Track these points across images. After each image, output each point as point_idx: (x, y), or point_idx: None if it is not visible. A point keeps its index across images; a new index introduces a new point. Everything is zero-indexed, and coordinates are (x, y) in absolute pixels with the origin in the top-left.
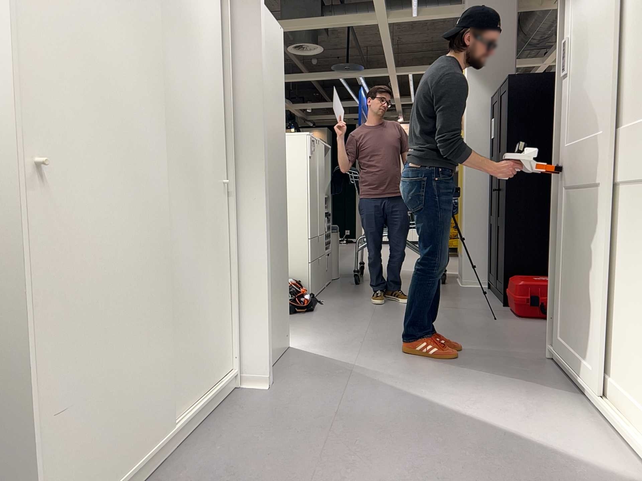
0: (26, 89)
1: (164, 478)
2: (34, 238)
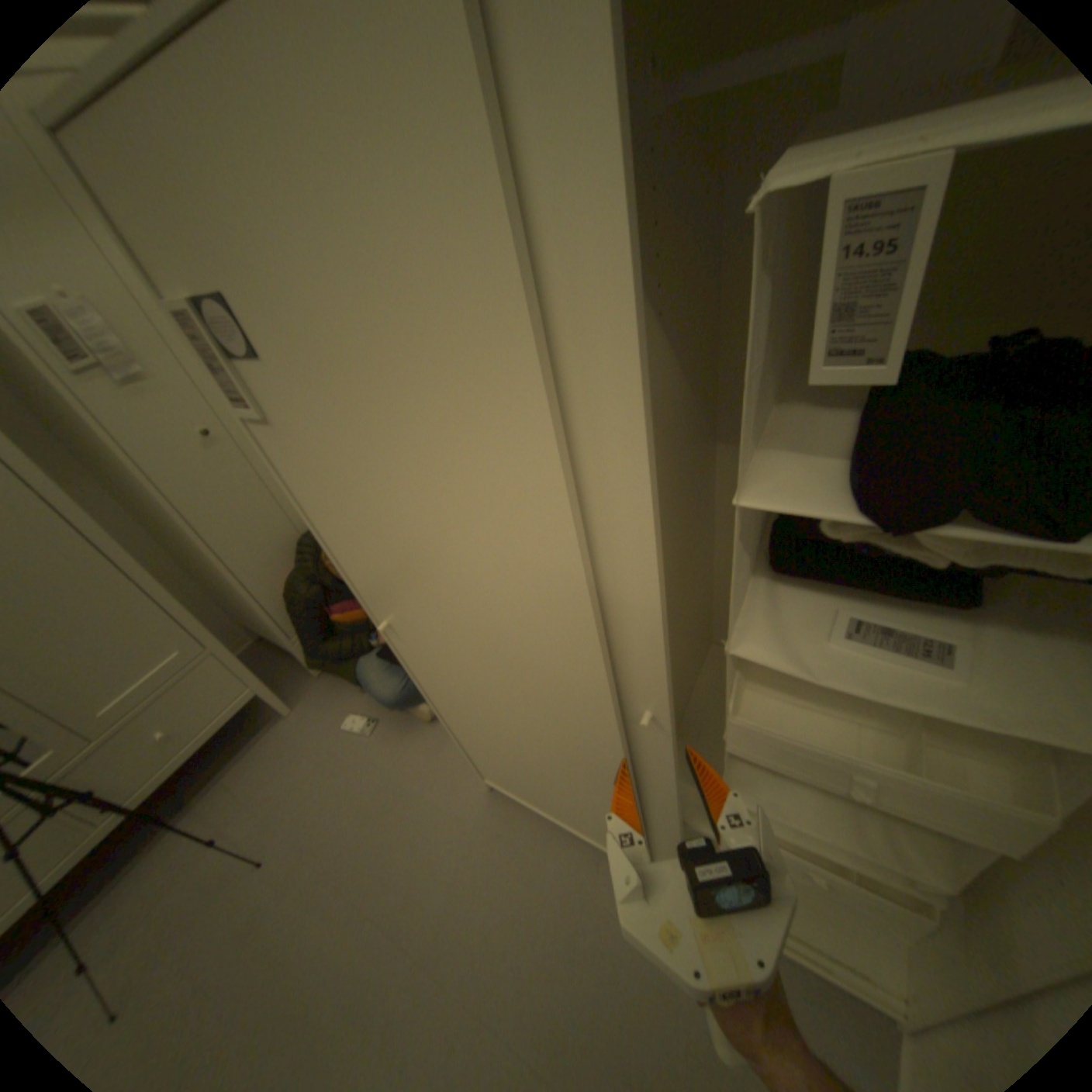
0: (346, 574)
1: (598, 870)
2: (404, 663)
